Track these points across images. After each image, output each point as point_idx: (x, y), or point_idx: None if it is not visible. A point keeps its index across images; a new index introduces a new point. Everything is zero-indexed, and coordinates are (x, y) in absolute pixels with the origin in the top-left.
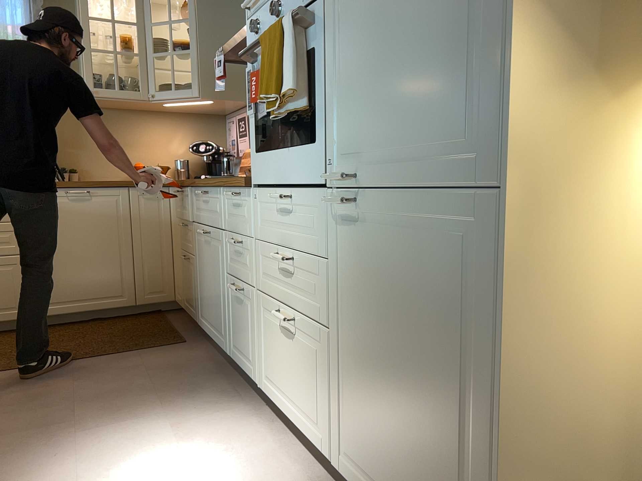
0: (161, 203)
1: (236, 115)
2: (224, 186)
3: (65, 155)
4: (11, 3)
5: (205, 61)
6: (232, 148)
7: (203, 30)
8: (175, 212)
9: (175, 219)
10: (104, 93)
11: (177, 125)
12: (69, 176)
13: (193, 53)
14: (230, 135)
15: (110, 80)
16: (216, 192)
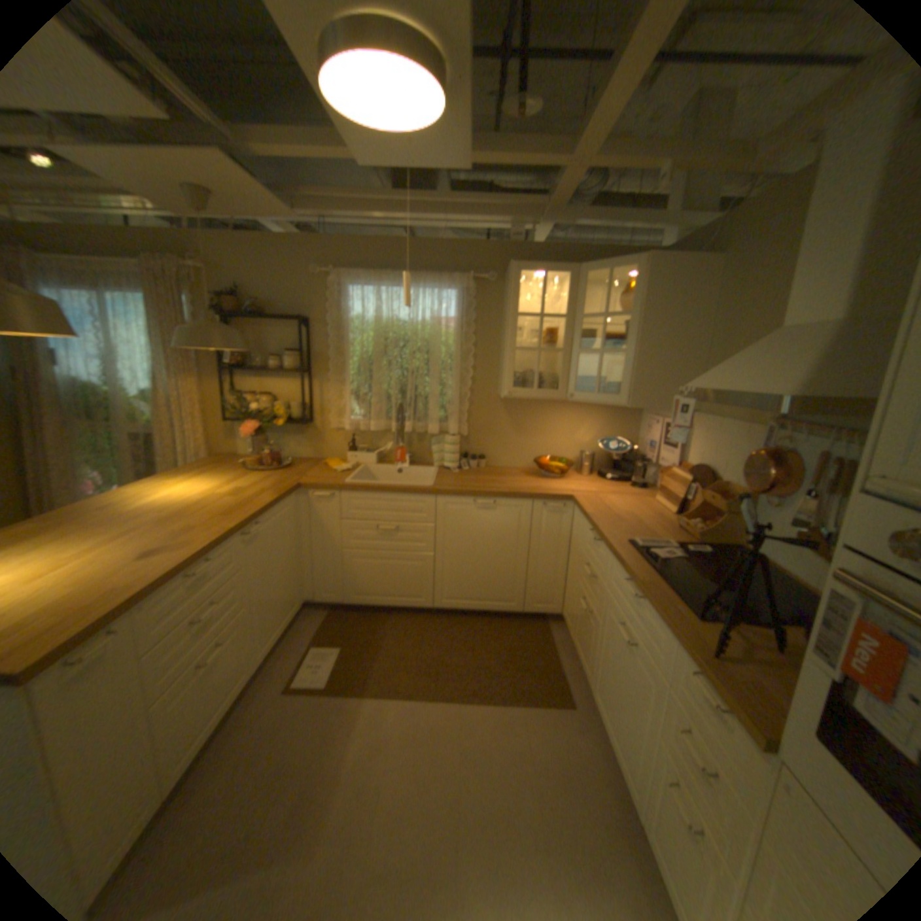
0: (564, 518)
1: (666, 419)
2: (693, 659)
3: (477, 440)
4: (449, 297)
5: (644, 364)
6: (652, 451)
7: (649, 326)
8: (580, 538)
9: (578, 543)
10: (523, 393)
11: (589, 412)
12: (478, 462)
13: (630, 354)
14: (651, 435)
15: (530, 376)
16: (663, 621)
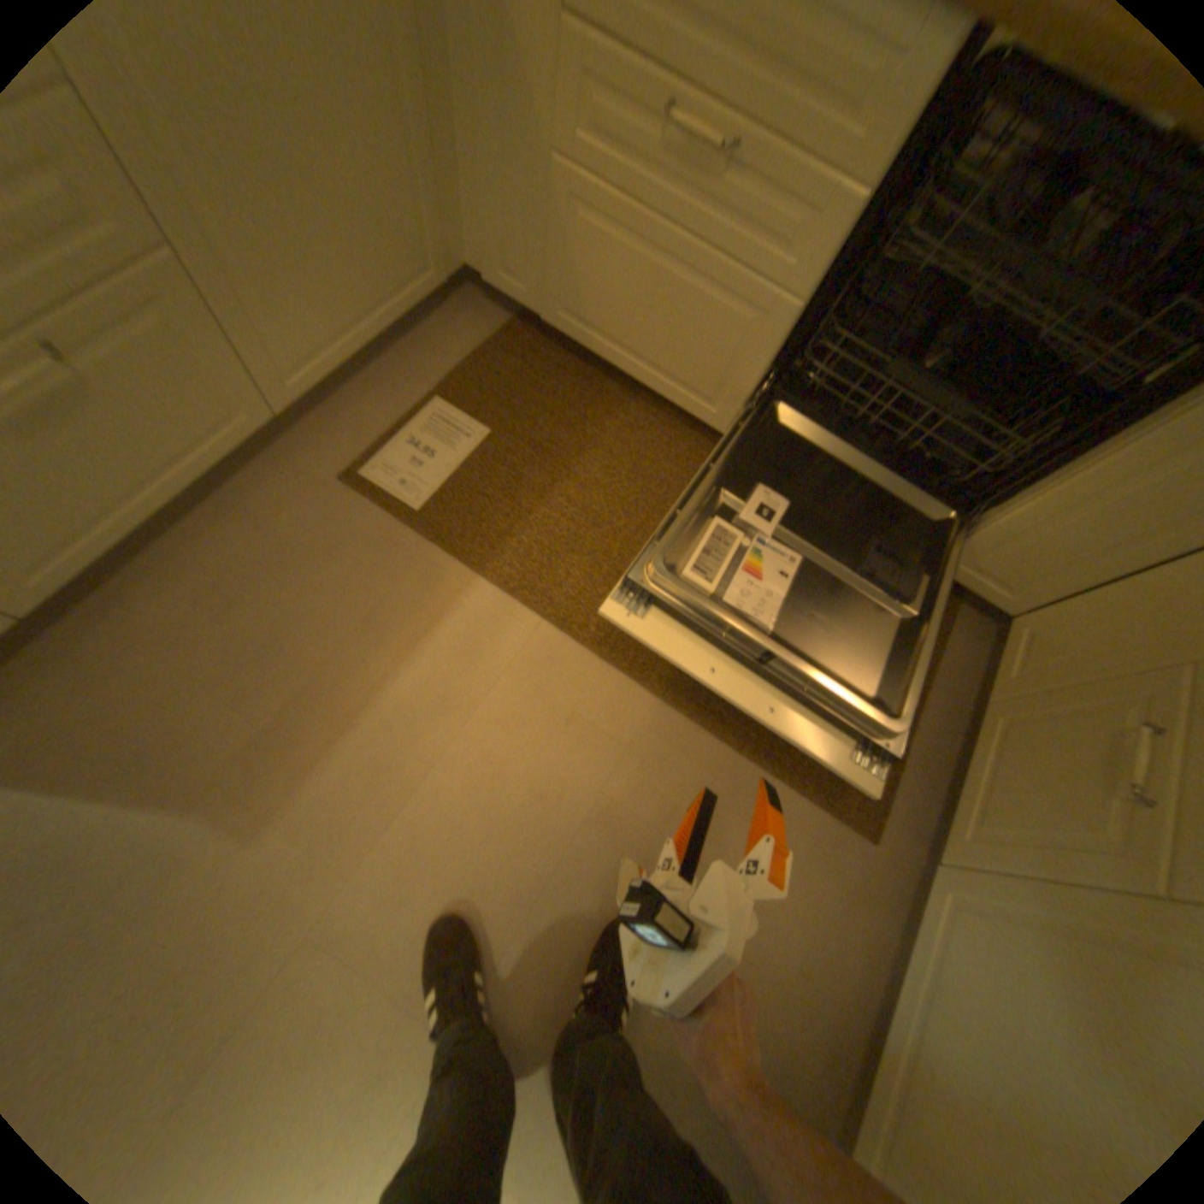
0: None
1: None
2: None
3: None
4: None
5: None
6: None
7: None
8: None
9: None
10: None
11: None
12: None
13: None
14: None
15: None
16: None
